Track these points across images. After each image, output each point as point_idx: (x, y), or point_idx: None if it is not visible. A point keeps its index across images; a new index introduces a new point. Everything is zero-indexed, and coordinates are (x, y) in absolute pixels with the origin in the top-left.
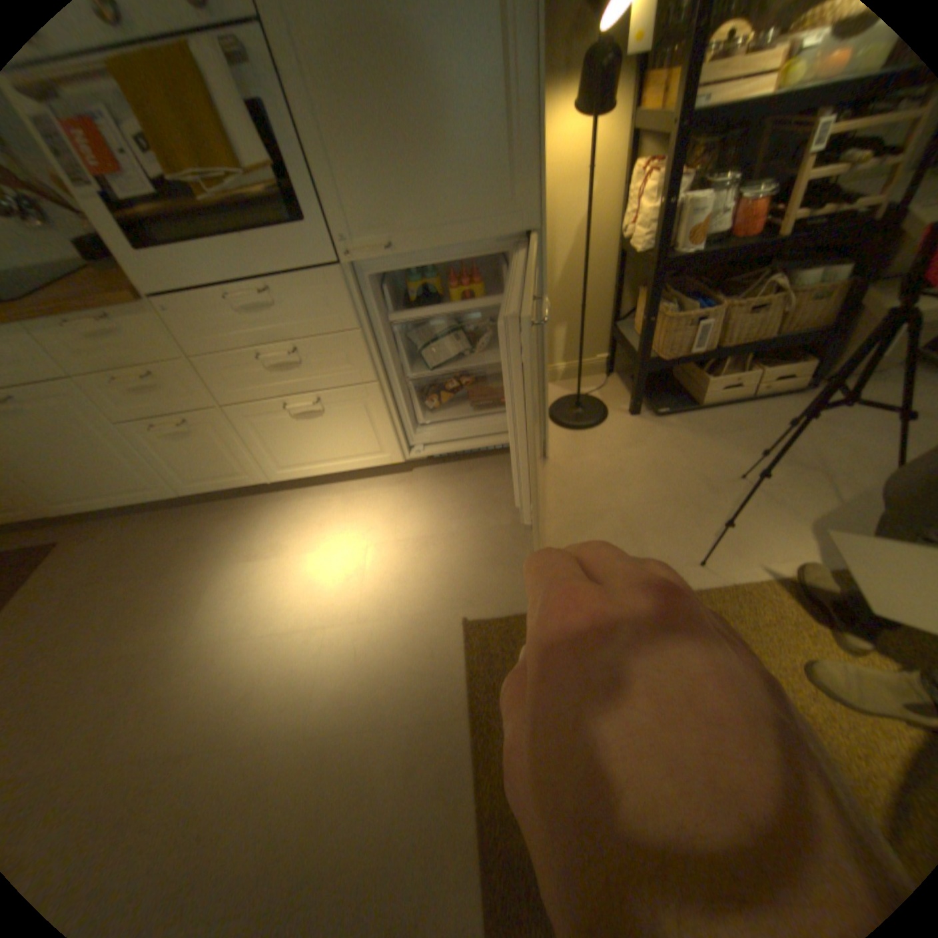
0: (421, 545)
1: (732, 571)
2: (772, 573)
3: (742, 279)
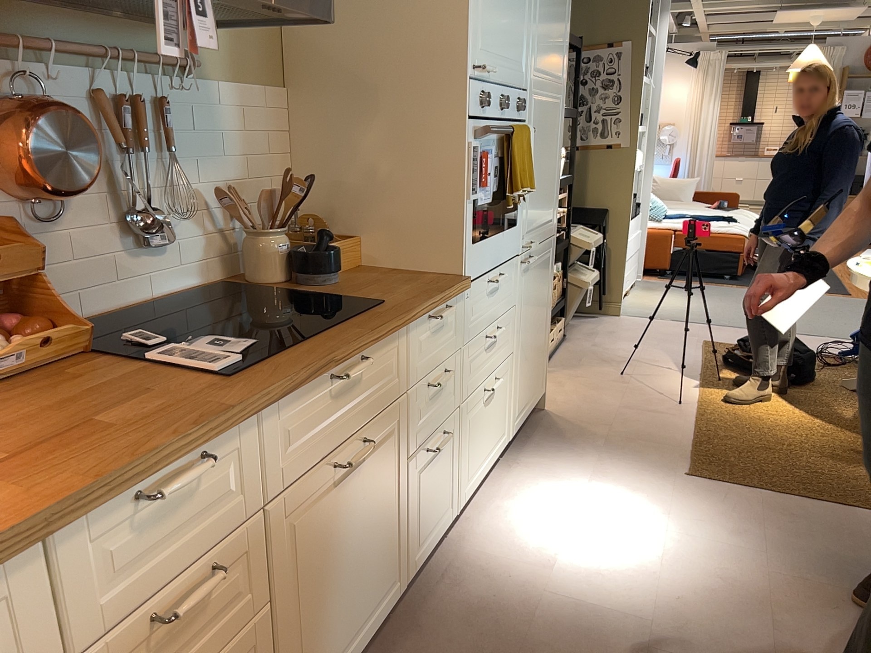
0: (600, 474)
1: (686, 400)
2: (692, 393)
3: None
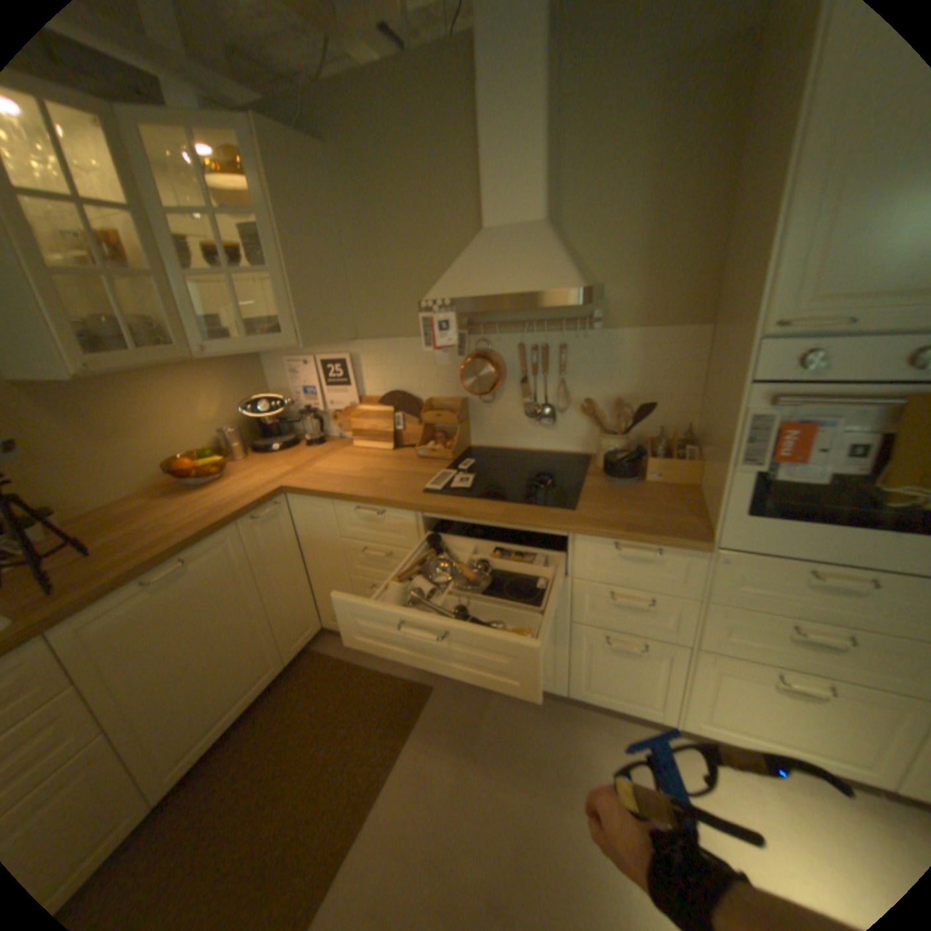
0: None
1: None
2: None
3: None
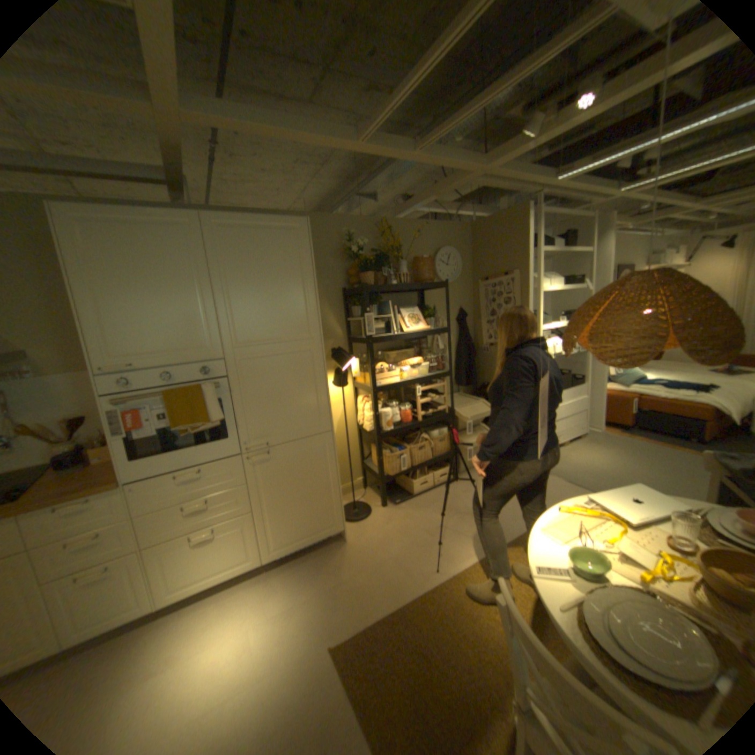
0: (284, 618)
1: (449, 572)
2: (464, 567)
3: (410, 437)
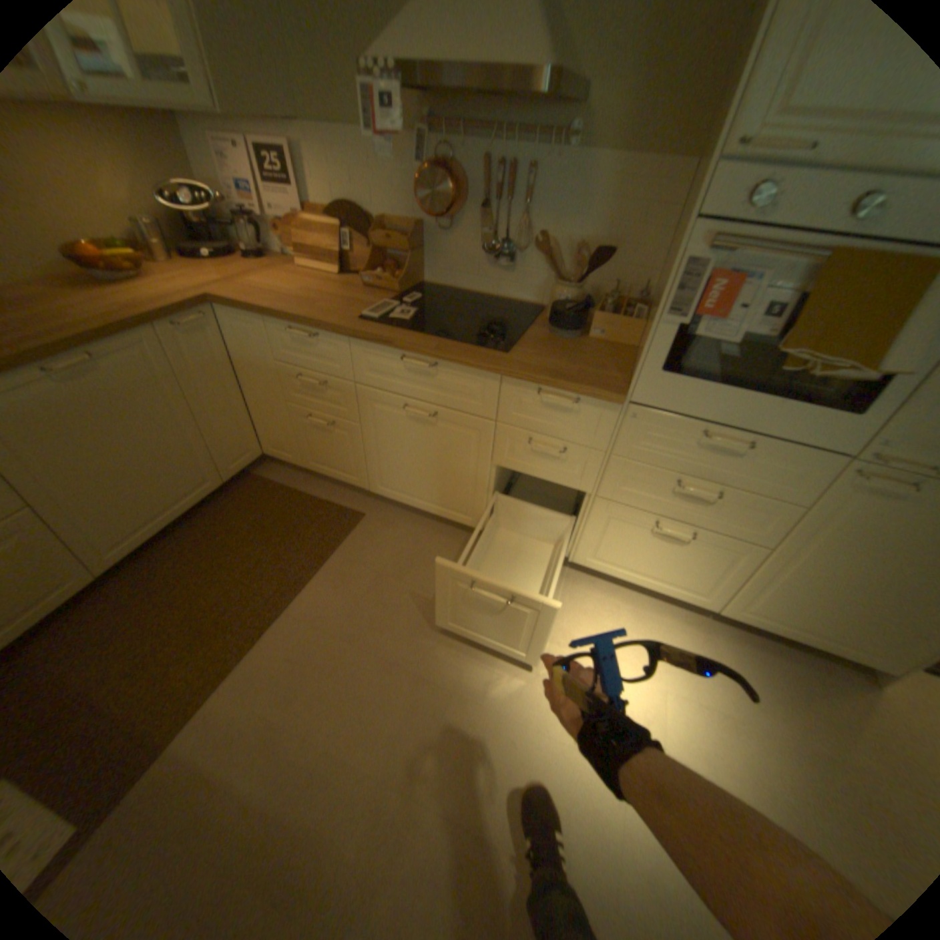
0: (728, 726)
1: None
2: None
3: None
